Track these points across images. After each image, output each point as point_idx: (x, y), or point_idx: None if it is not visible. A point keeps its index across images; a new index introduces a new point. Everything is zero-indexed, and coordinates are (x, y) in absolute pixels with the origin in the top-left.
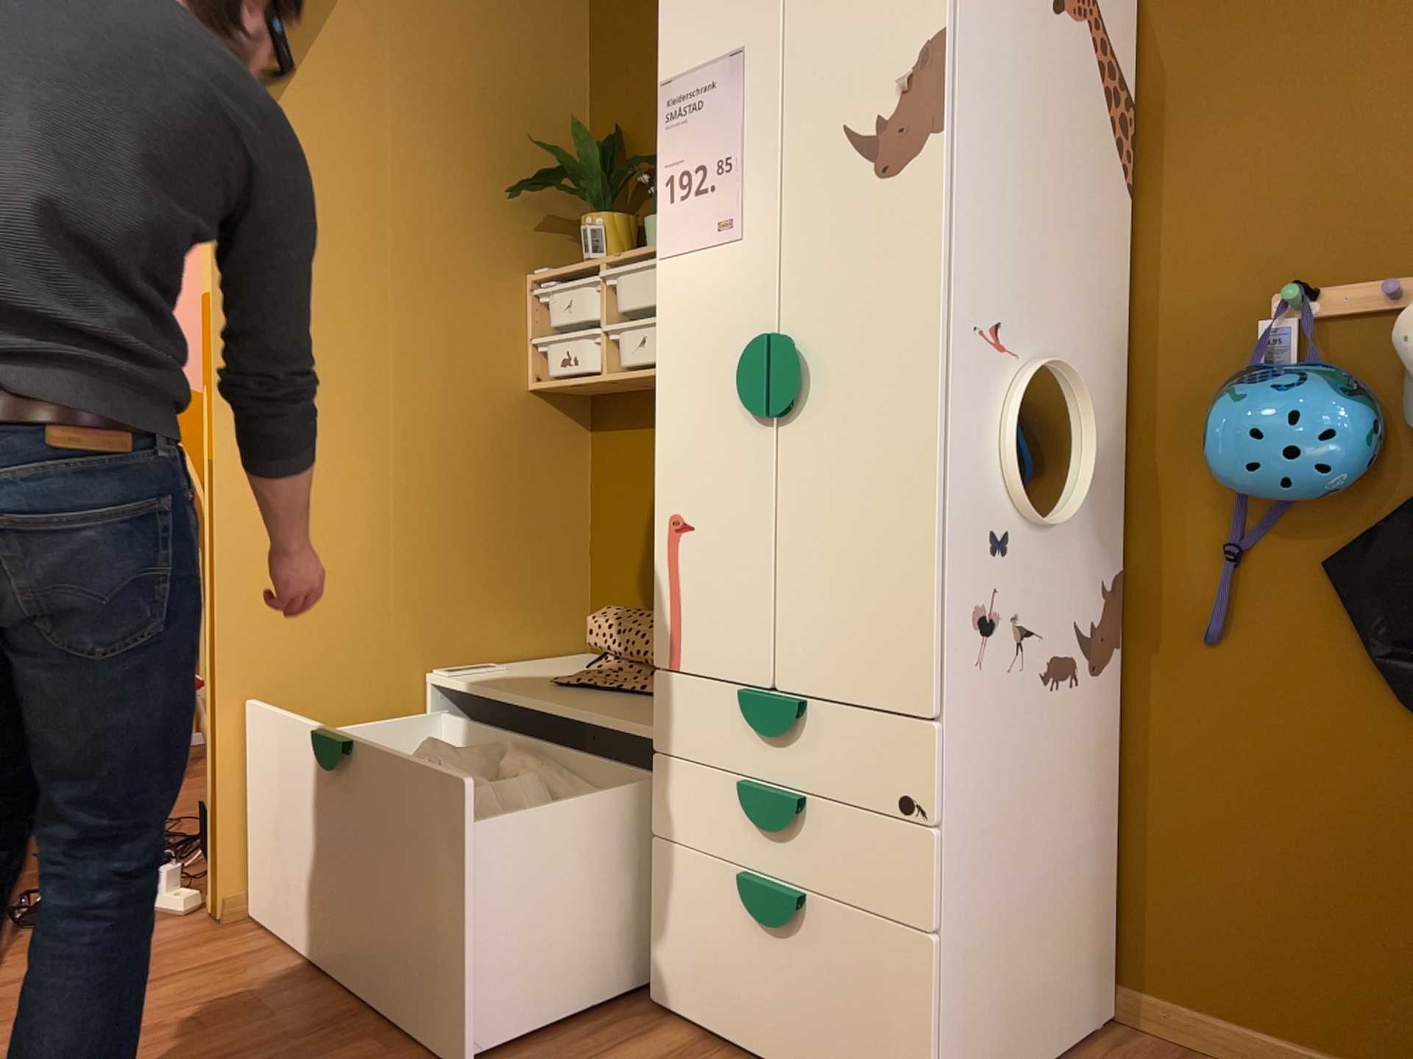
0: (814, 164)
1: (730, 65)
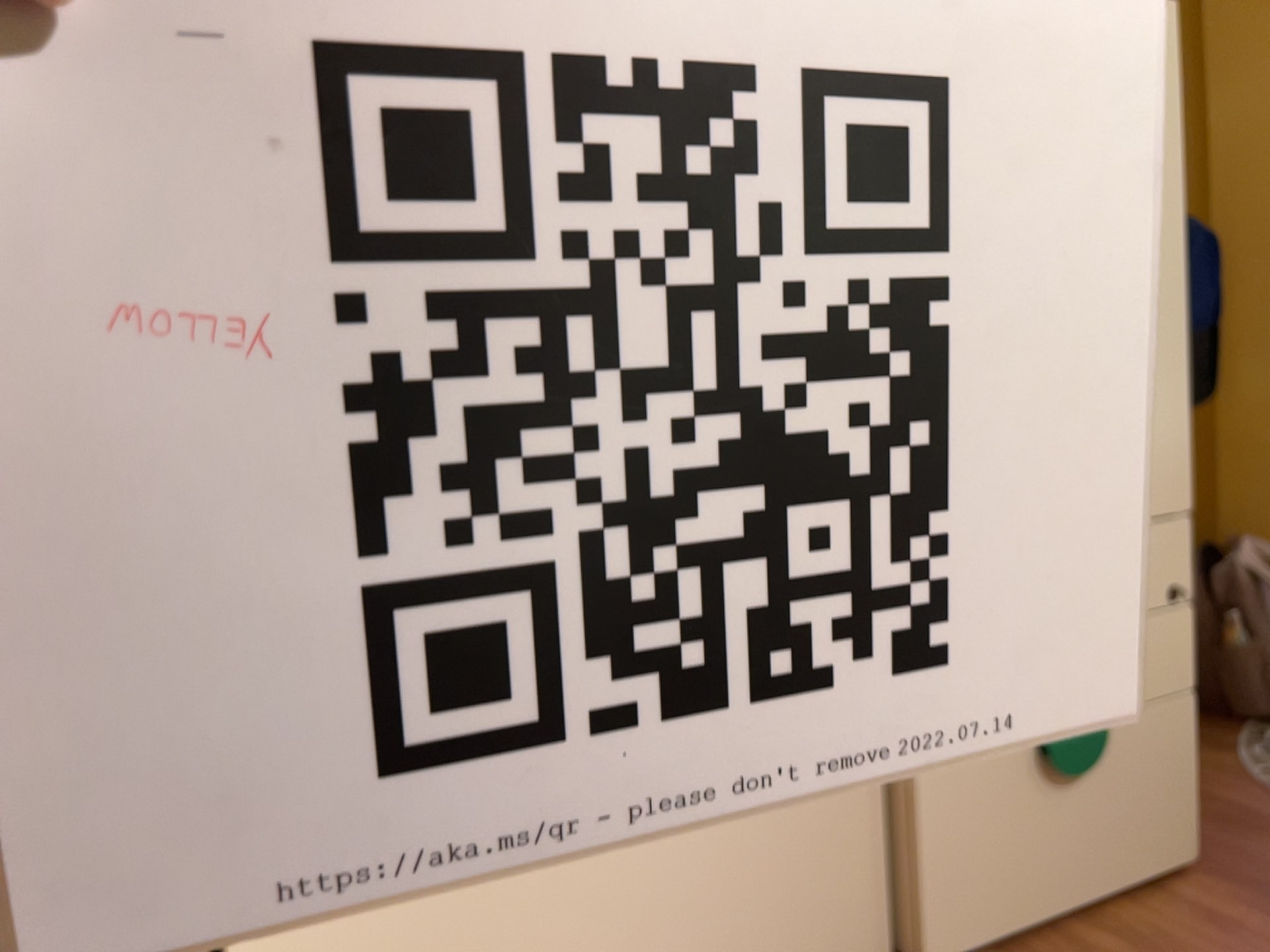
0: None
1: None
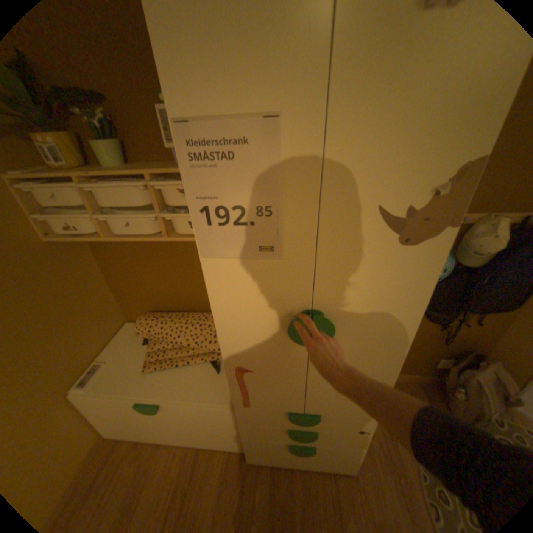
0: (349, 224)
1: (262, 123)
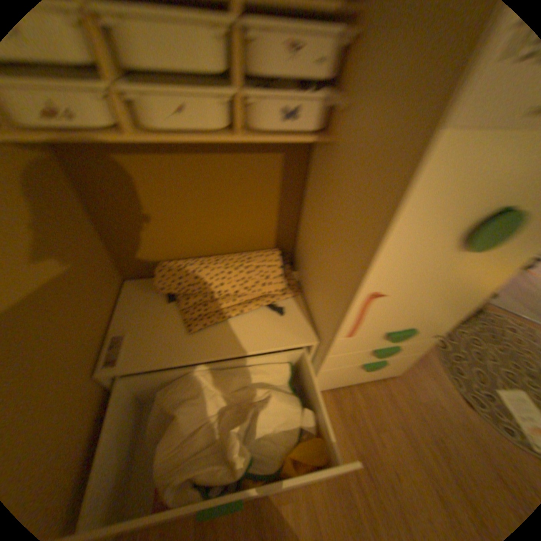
0: None
1: None
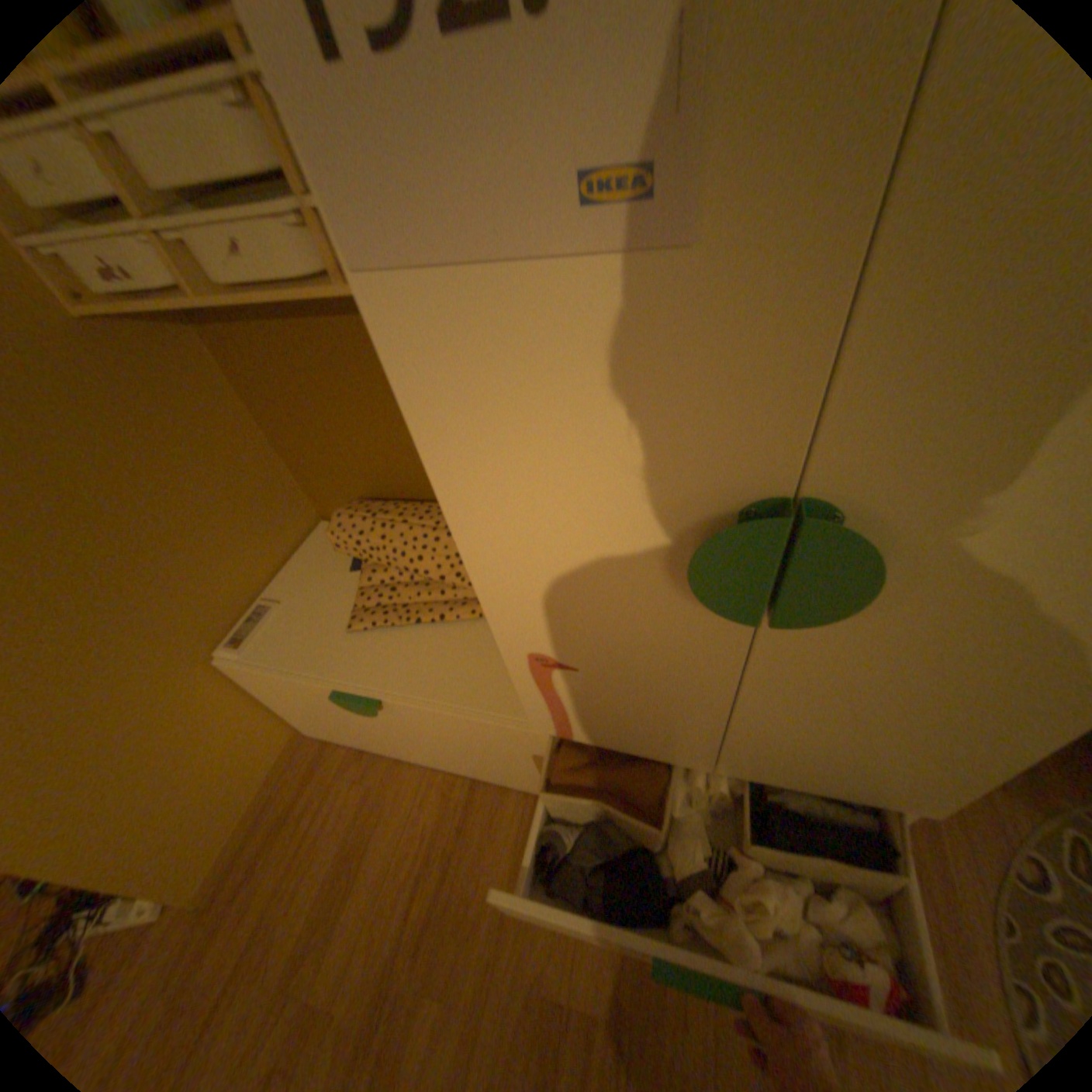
0: None
1: None
